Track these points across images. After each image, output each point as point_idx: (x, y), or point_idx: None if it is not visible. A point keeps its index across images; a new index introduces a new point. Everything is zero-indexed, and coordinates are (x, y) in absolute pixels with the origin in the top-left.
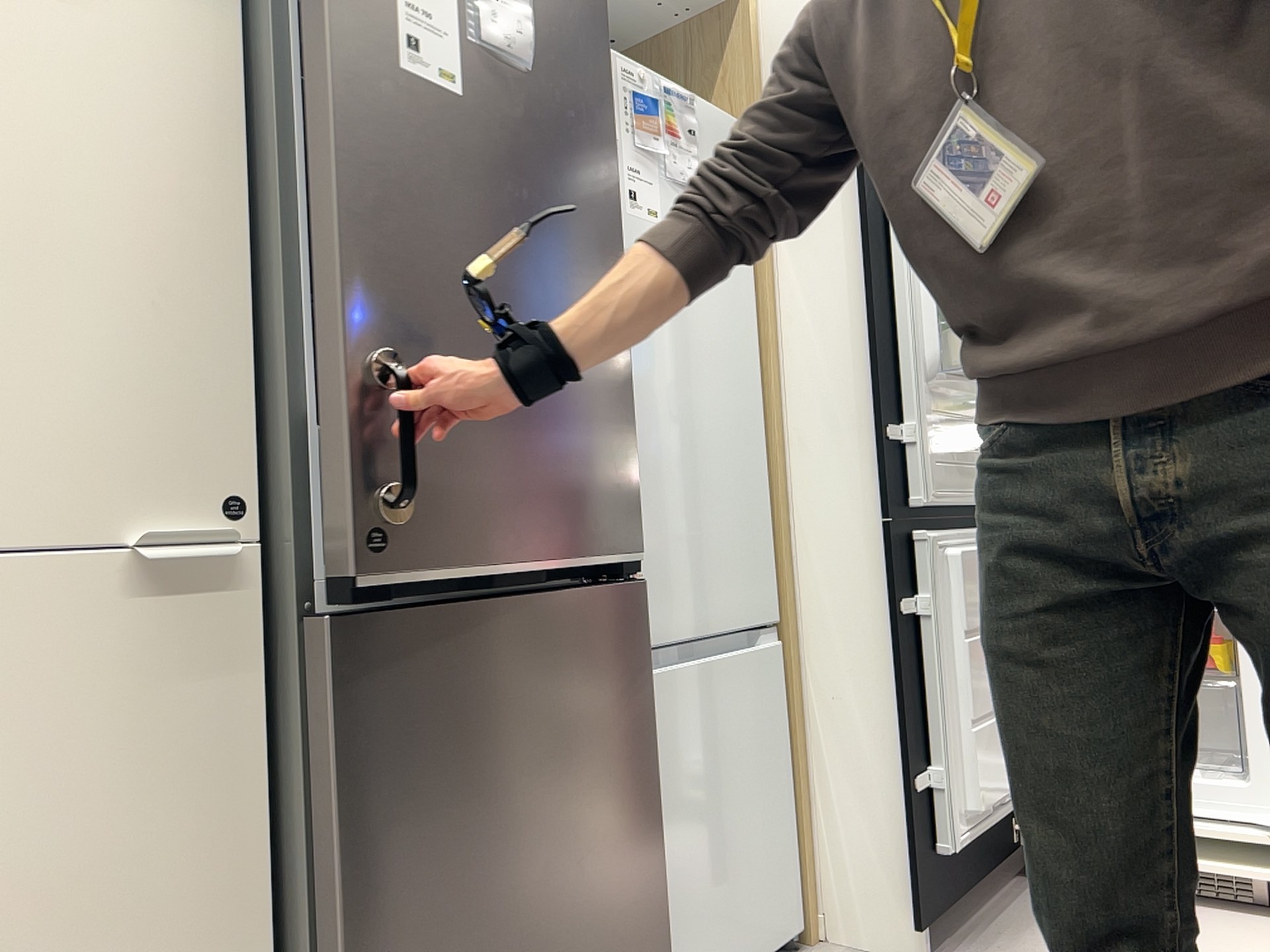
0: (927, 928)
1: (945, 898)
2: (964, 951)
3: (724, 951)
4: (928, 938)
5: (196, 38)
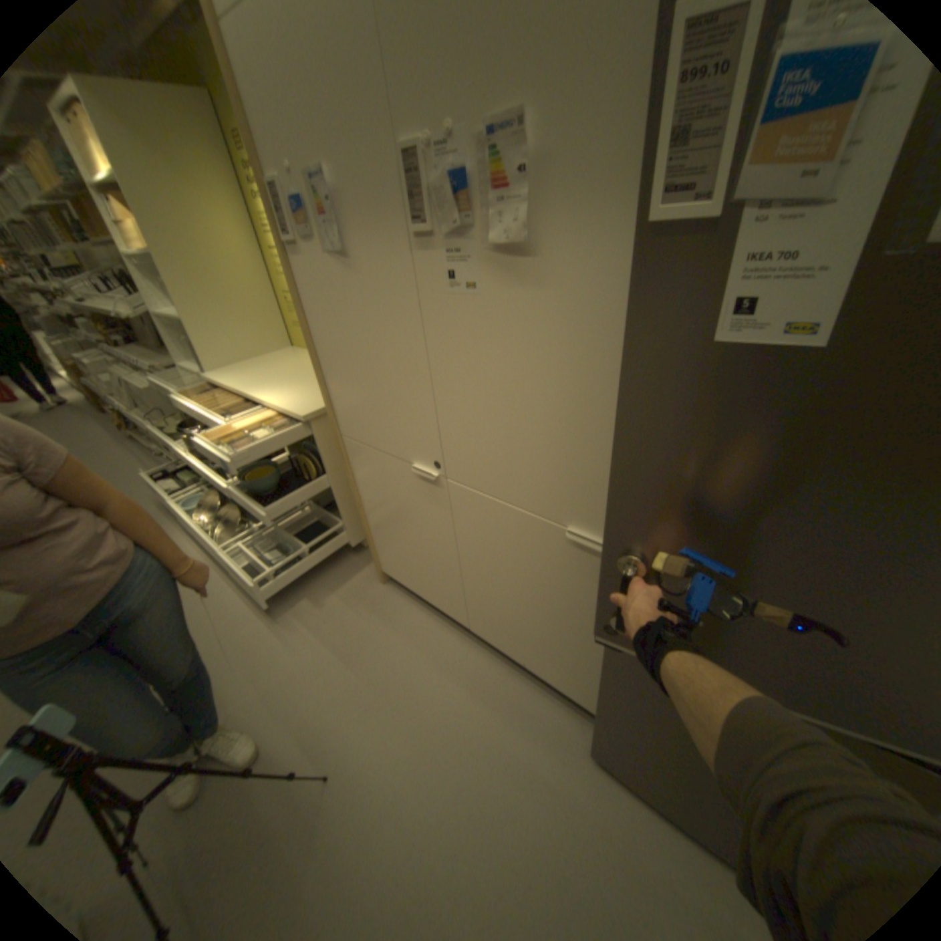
0: None
1: None
2: None
3: None
4: None
5: (631, 276)
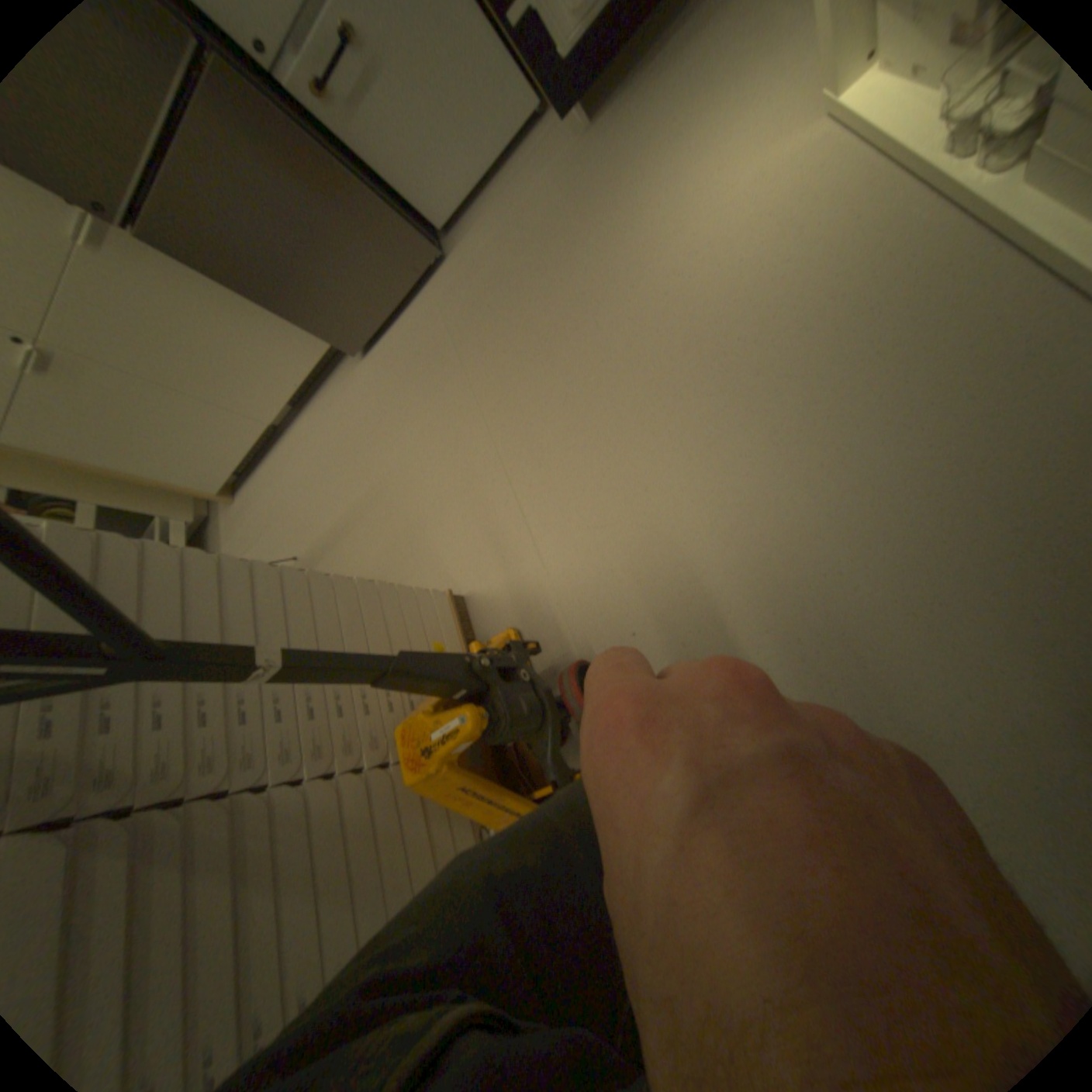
0: (572, 106)
1: (586, 74)
2: (613, 102)
3: (468, 163)
4: (579, 110)
5: None
